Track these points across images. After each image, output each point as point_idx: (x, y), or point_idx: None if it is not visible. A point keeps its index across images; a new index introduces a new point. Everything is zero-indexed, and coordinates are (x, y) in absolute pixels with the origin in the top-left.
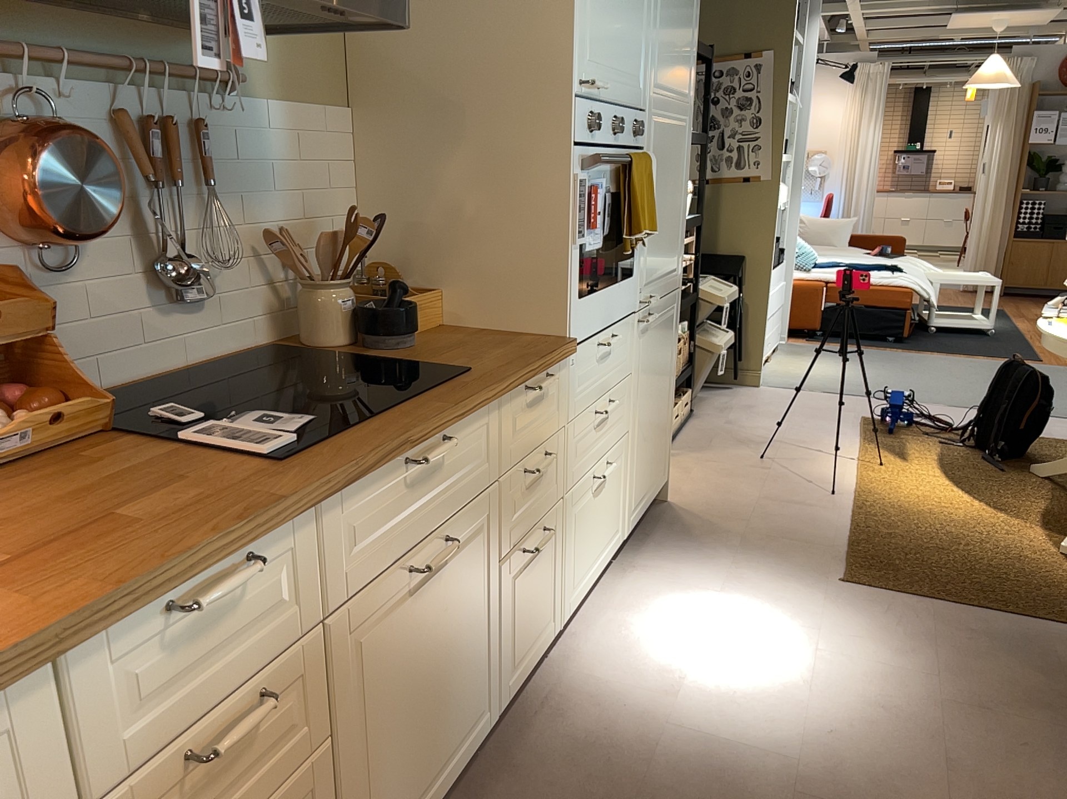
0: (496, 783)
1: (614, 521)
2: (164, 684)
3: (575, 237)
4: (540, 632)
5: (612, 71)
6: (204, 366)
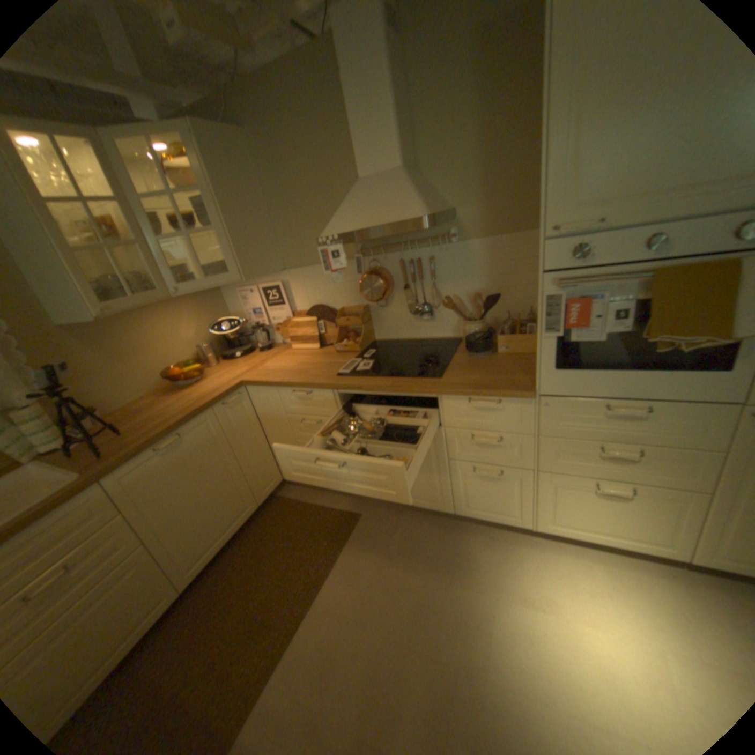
0: (439, 528)
1: (656, 535)
2: (298, 403)
3: (543, 331)
4: (503, 514)
5: (645, 193)
6: (433, 339)
